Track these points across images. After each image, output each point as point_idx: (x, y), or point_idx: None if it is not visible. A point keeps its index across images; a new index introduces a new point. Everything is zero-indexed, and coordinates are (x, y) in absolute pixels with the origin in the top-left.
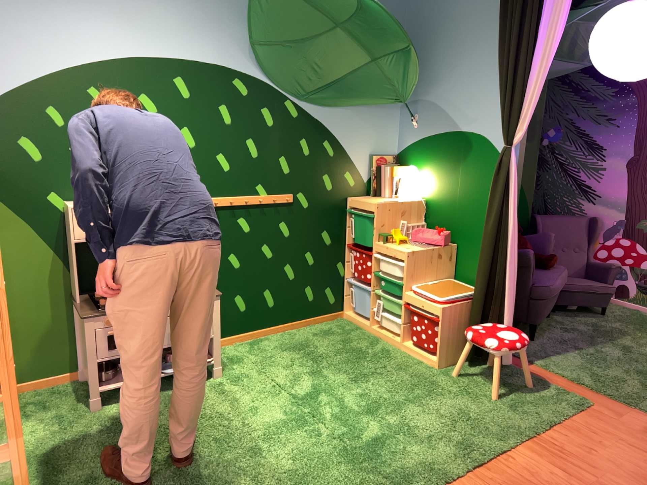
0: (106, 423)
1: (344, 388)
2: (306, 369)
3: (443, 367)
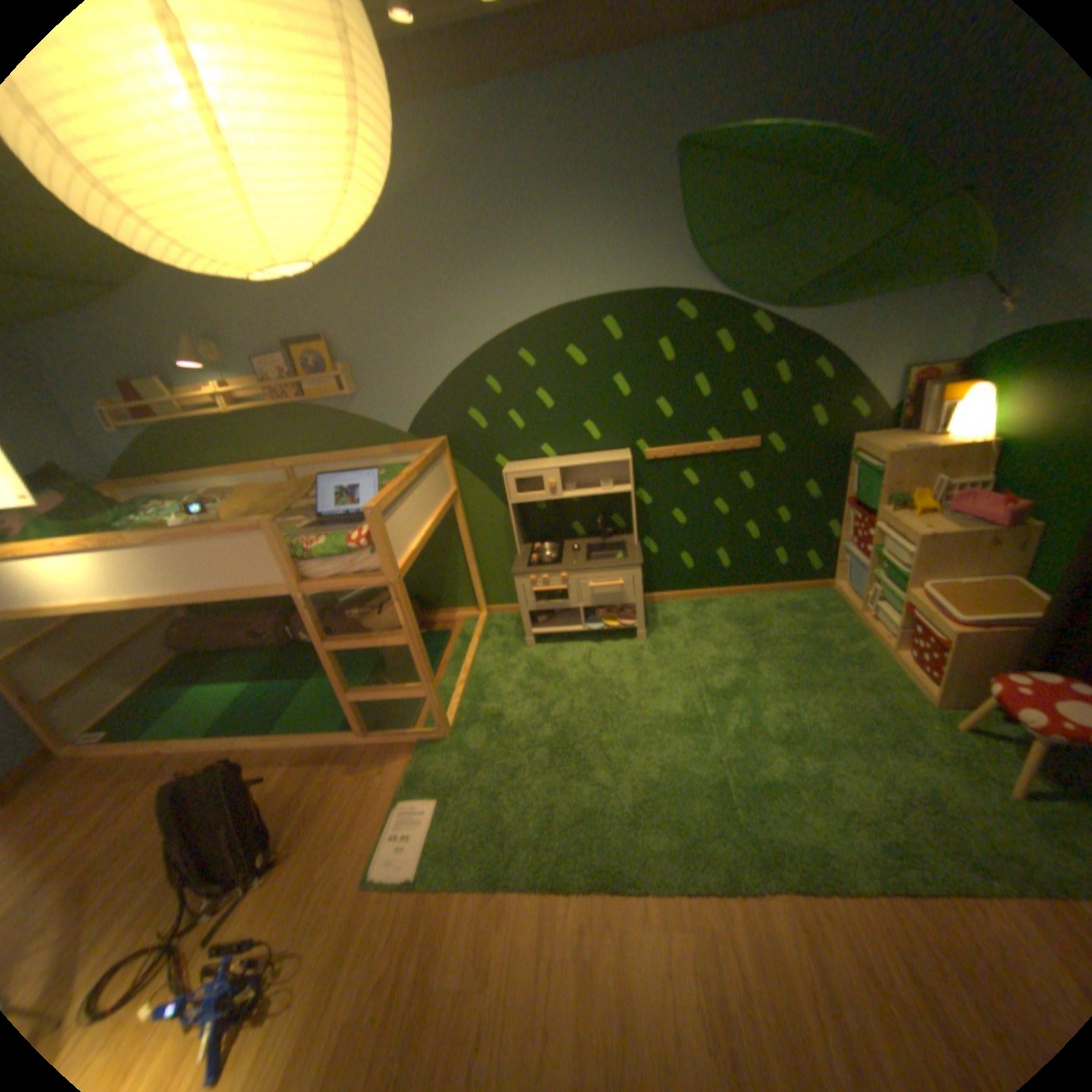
0: (532, 663)
1: (772, 697)
2: (740, 656)
3: (949, 710)
